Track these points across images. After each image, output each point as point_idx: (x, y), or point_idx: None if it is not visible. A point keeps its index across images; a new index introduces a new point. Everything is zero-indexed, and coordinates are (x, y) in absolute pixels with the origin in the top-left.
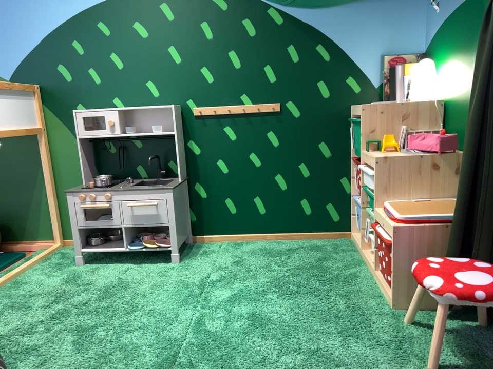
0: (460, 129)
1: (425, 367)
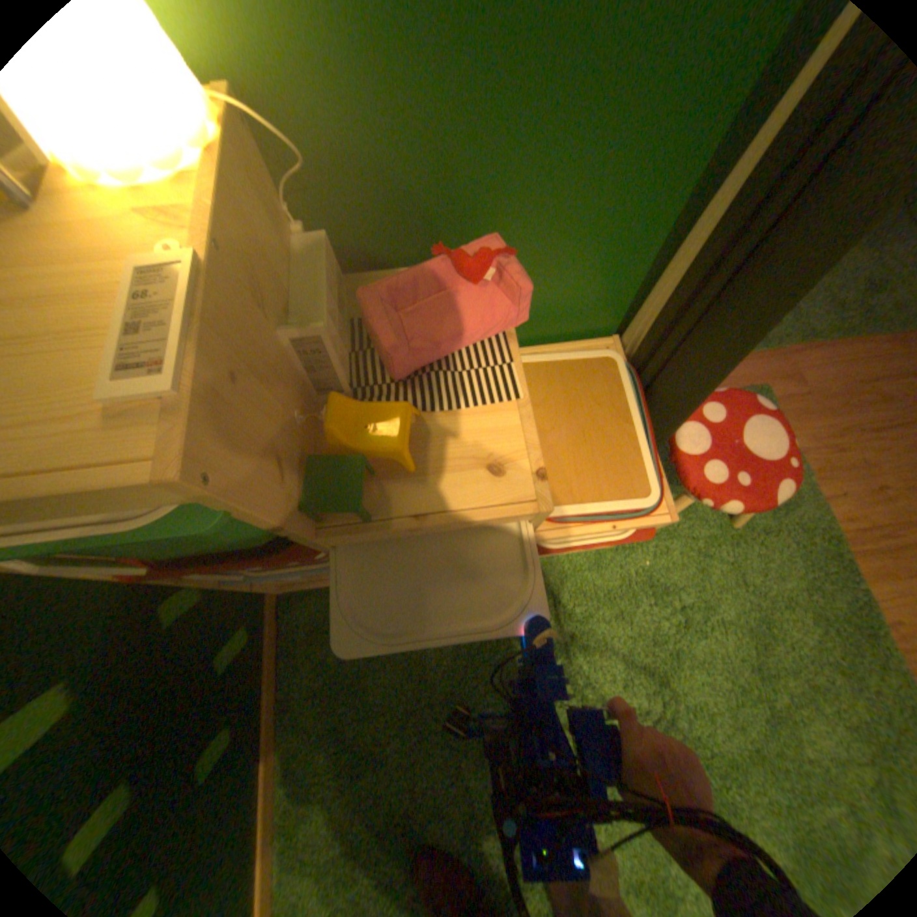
0: (415, 194)
1: (731, 531)
